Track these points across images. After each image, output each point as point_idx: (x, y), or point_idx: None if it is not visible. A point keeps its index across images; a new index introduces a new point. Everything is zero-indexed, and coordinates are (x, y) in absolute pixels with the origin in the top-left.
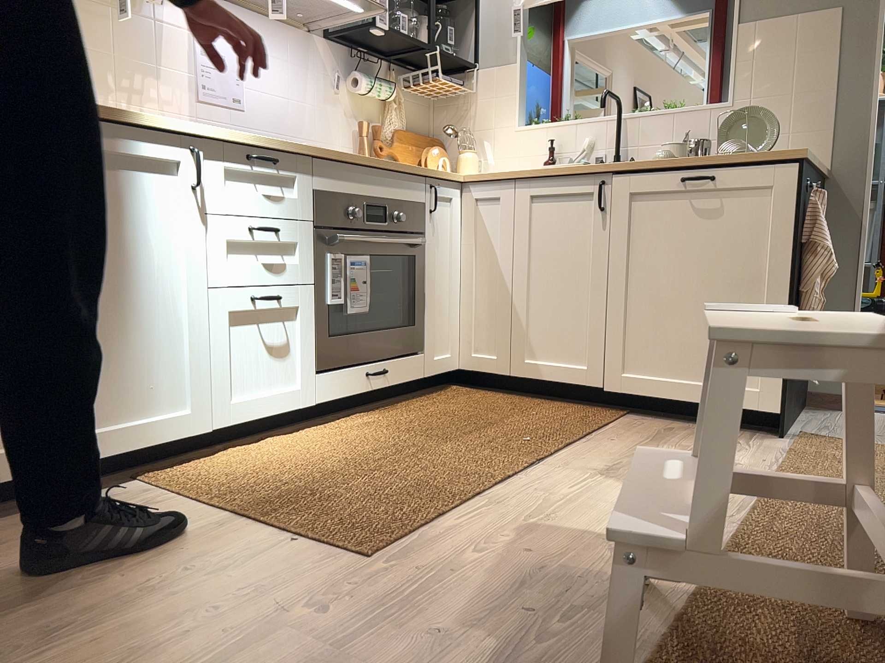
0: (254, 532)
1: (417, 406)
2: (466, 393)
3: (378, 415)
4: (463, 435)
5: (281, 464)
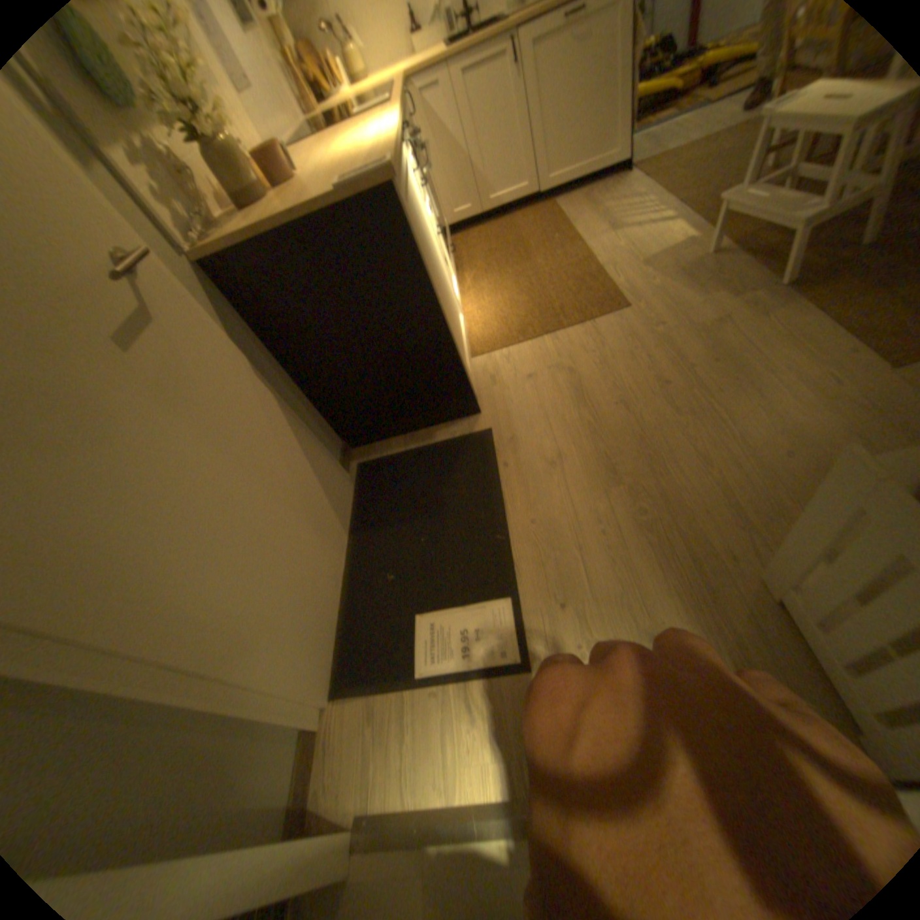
0: (580, 327)
1: (464, 257)
2: (463, 237)
3: (463, 272)
4: (528, 252)
5: (505, 310)
